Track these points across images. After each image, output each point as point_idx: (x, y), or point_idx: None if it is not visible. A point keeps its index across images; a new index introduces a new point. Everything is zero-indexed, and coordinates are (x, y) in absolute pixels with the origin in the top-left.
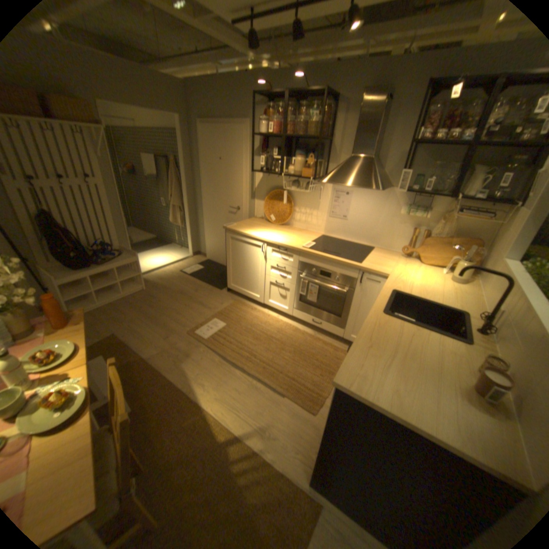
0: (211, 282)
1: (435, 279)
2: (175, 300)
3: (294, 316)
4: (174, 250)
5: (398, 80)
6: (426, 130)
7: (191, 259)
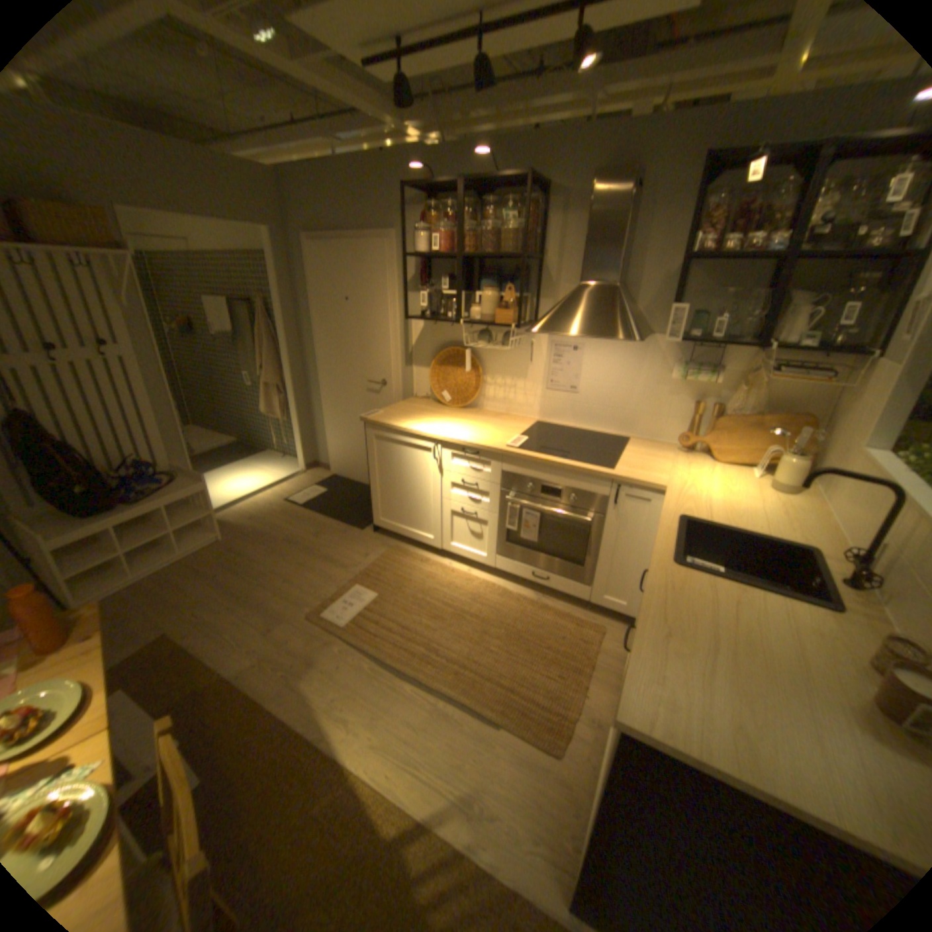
0: (343, 516)
1: (745, 489)
2: (279, 555)
3: (498, 567)
4: (271, 462)
5: (649, 155)
6: (704, 235)
7: (303, 476)
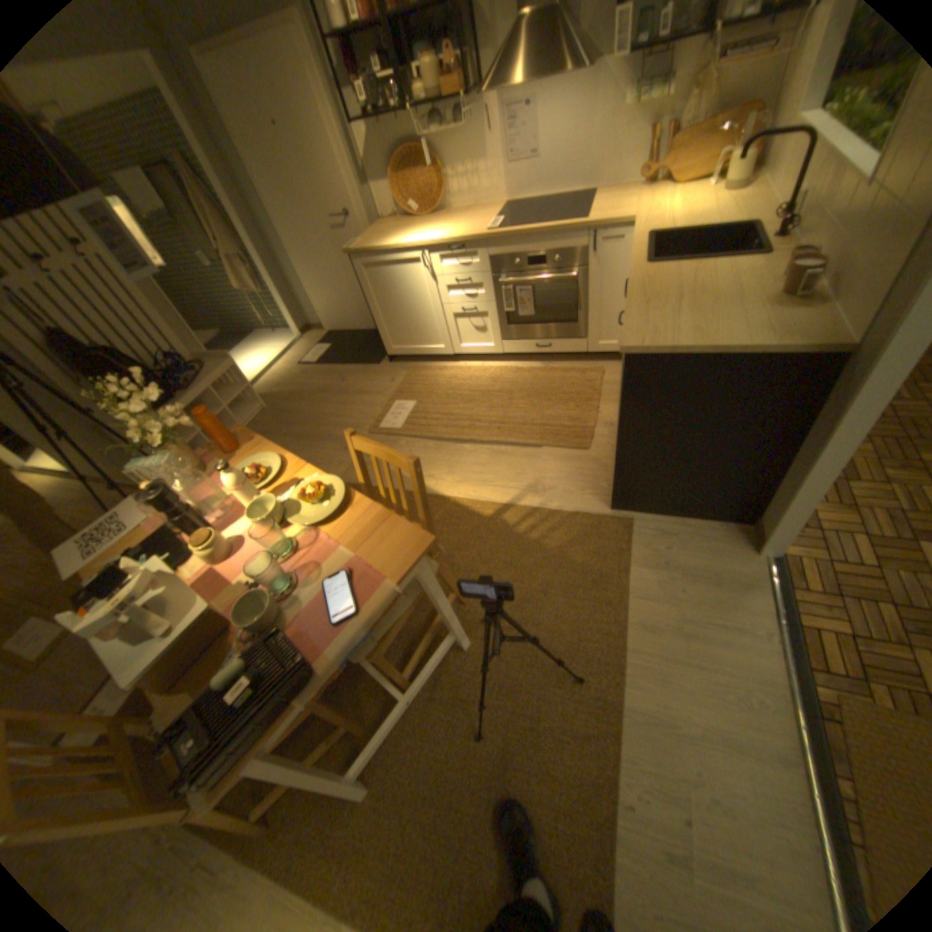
0: (357, 359)
1: (701, 198)
2: (320, 402)
3: (506, 352)
4: (265, 338)
5: None
6: None
7: (302, 341)
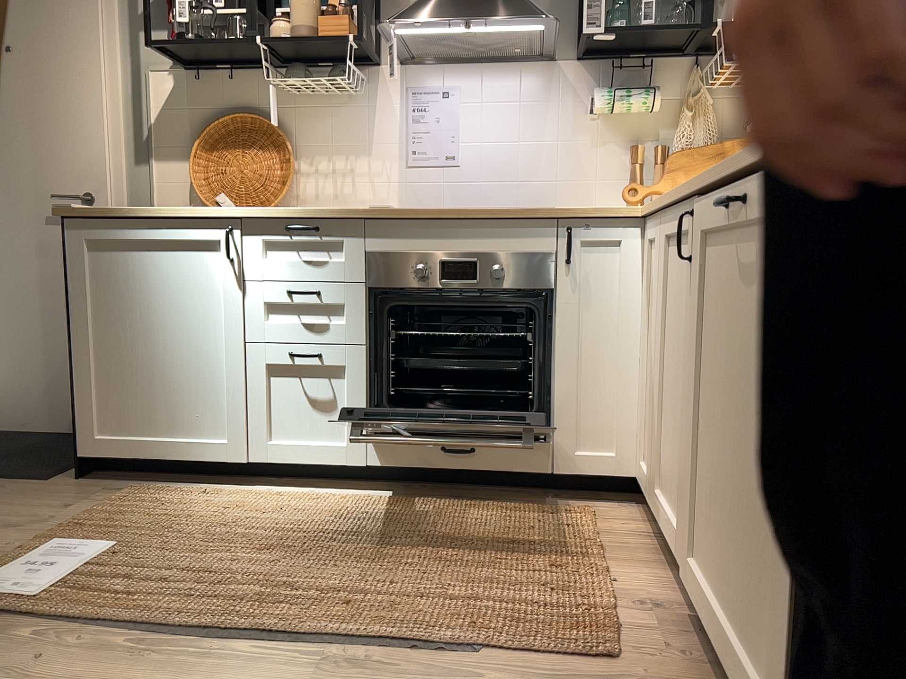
0: None
1: None
2: None
3: (375, 464)
4: None
5: None
6: None
7: None
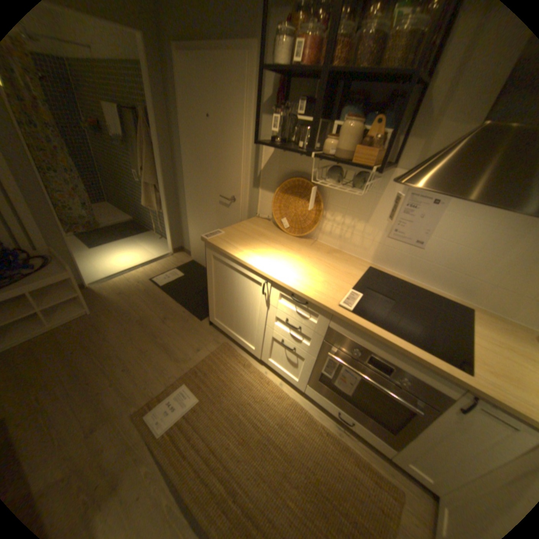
0: (190, 303)
1: None
2: (129, 338)
3: (308, 394)
4: (151, 241)
5: None
6: None
7: (170, 258)
